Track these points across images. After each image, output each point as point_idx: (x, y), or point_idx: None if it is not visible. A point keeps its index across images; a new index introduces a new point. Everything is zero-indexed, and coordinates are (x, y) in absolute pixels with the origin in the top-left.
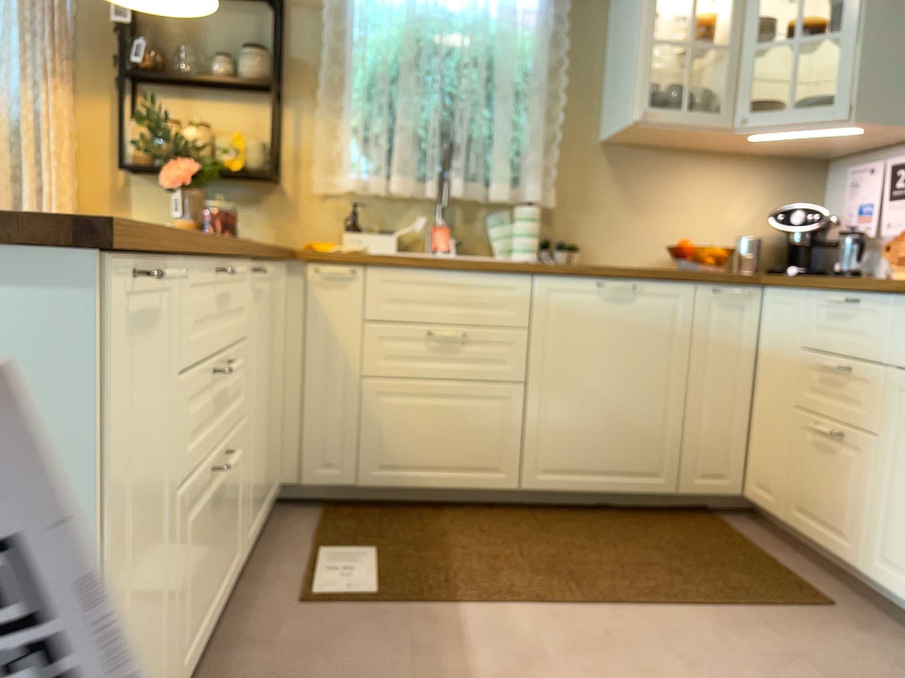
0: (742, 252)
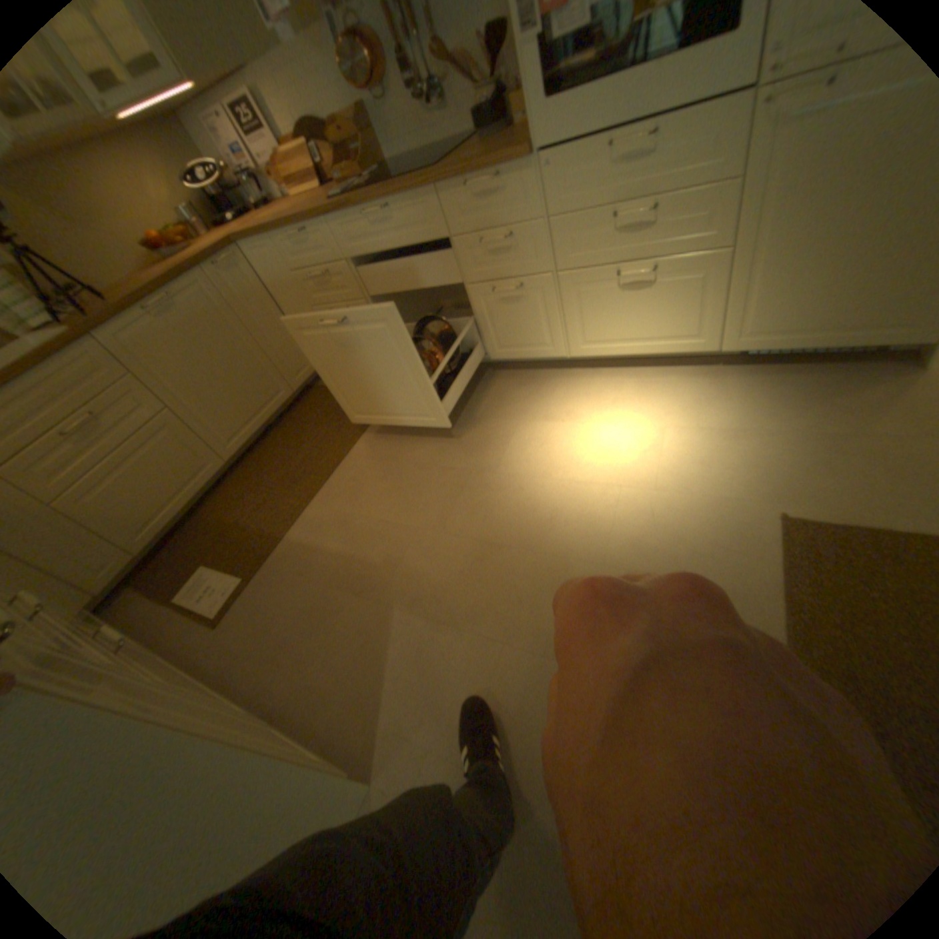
0: (187, 219)
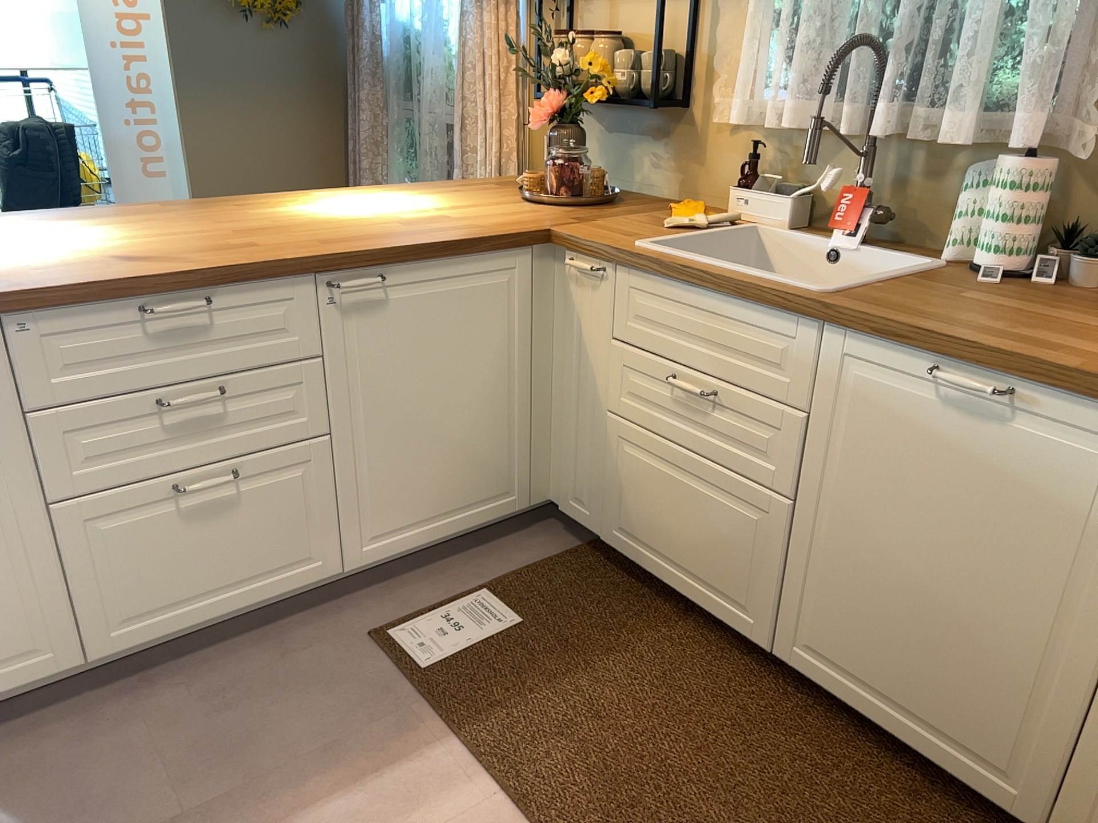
0: None
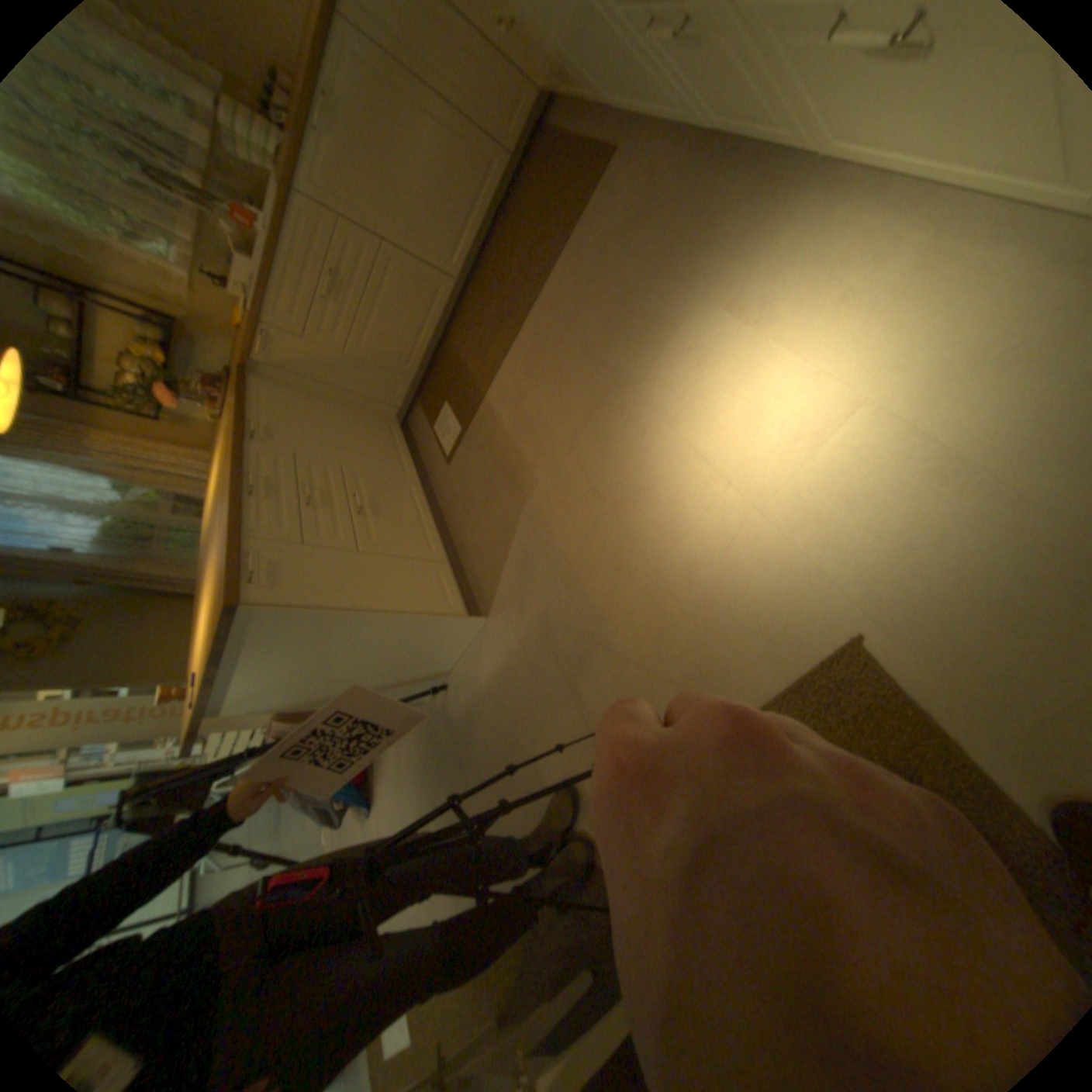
0: None
